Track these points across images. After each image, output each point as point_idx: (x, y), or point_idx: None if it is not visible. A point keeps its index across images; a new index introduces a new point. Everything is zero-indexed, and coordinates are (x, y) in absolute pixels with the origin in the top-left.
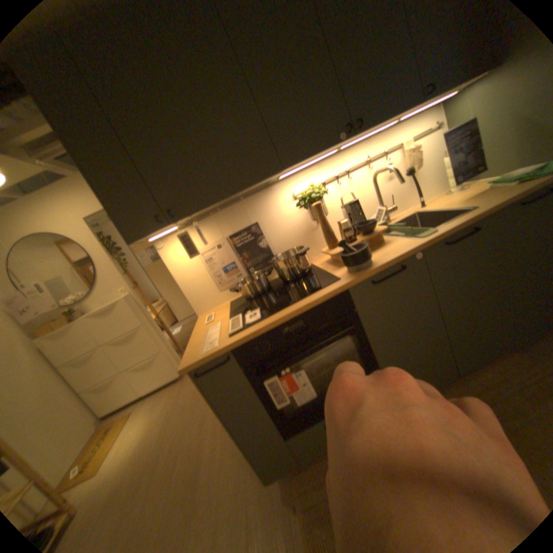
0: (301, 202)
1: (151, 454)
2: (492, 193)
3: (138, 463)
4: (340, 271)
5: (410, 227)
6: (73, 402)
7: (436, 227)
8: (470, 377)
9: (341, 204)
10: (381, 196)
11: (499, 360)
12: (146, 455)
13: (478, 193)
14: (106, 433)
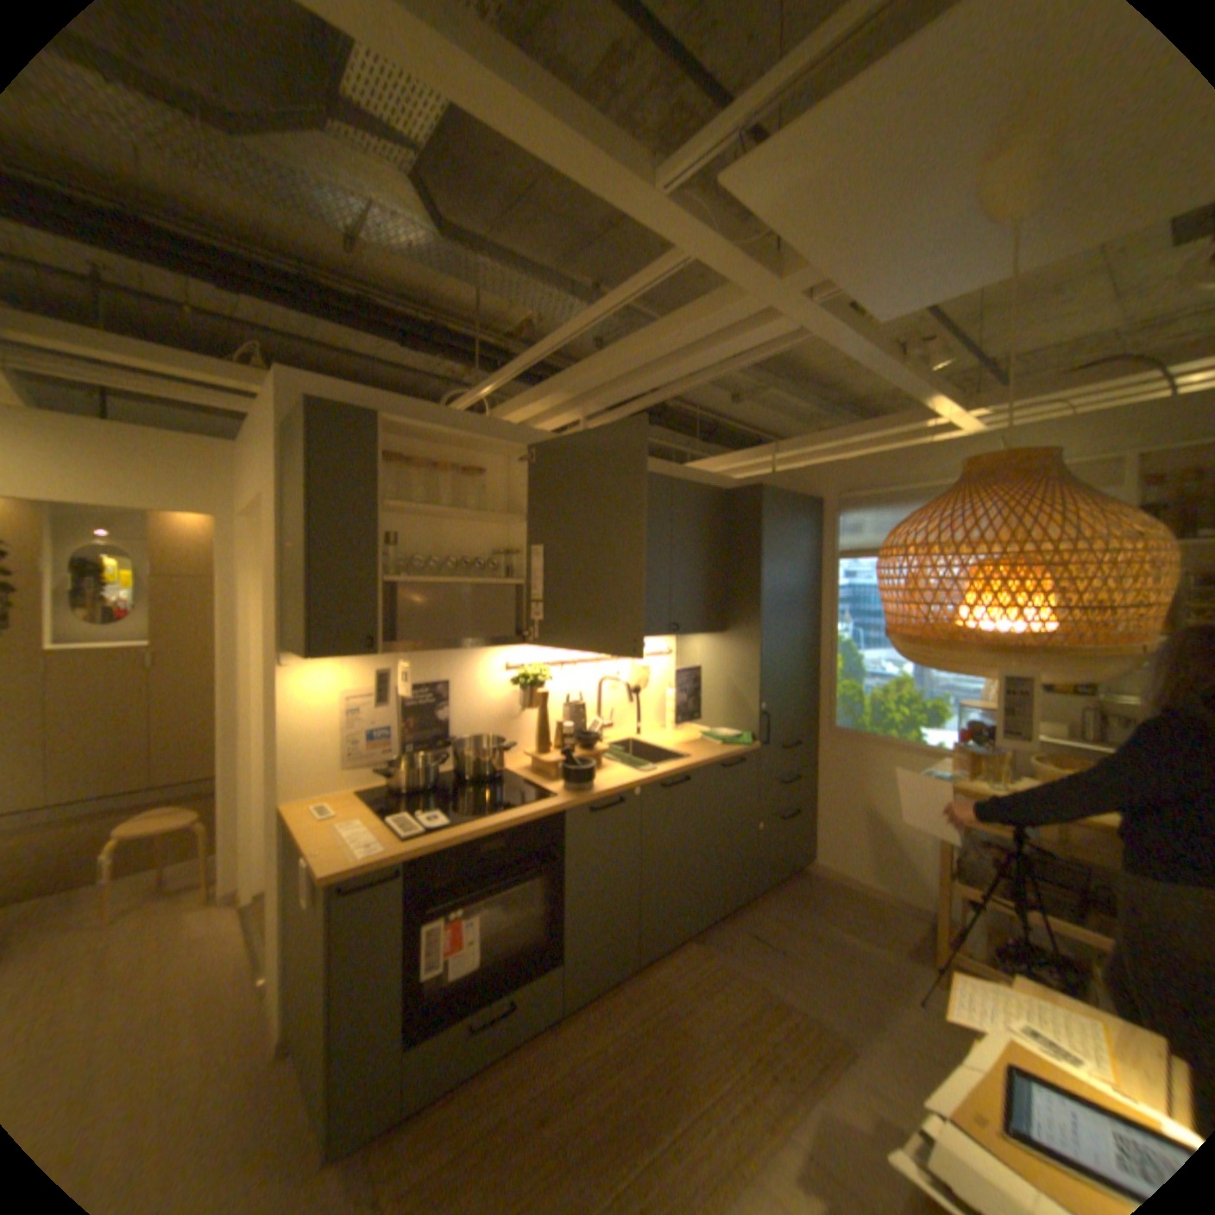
0: (521, 681)
1: None
2: (701, 746)
3: None
4: (553, 788)
5: (627, 757)
6: None
7: (654, 766)
8: (647, 975)
9: (559, 700)
10: (600, 707)
11: (677, 955)
12: None
13: (690, 741)
14: None
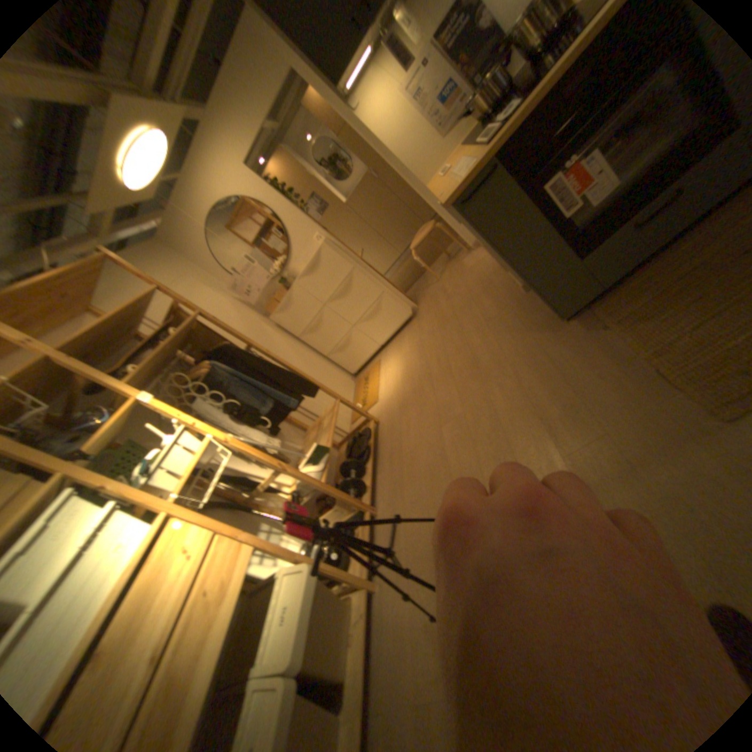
0: None
1: (419, 369)
2: None
3: (410, 379)
4: None
5: None
6: (325, 363)
7: None
8: None
9: None
10: None
11: None
12: (415, 372)
13: None
14: (366, 378)
